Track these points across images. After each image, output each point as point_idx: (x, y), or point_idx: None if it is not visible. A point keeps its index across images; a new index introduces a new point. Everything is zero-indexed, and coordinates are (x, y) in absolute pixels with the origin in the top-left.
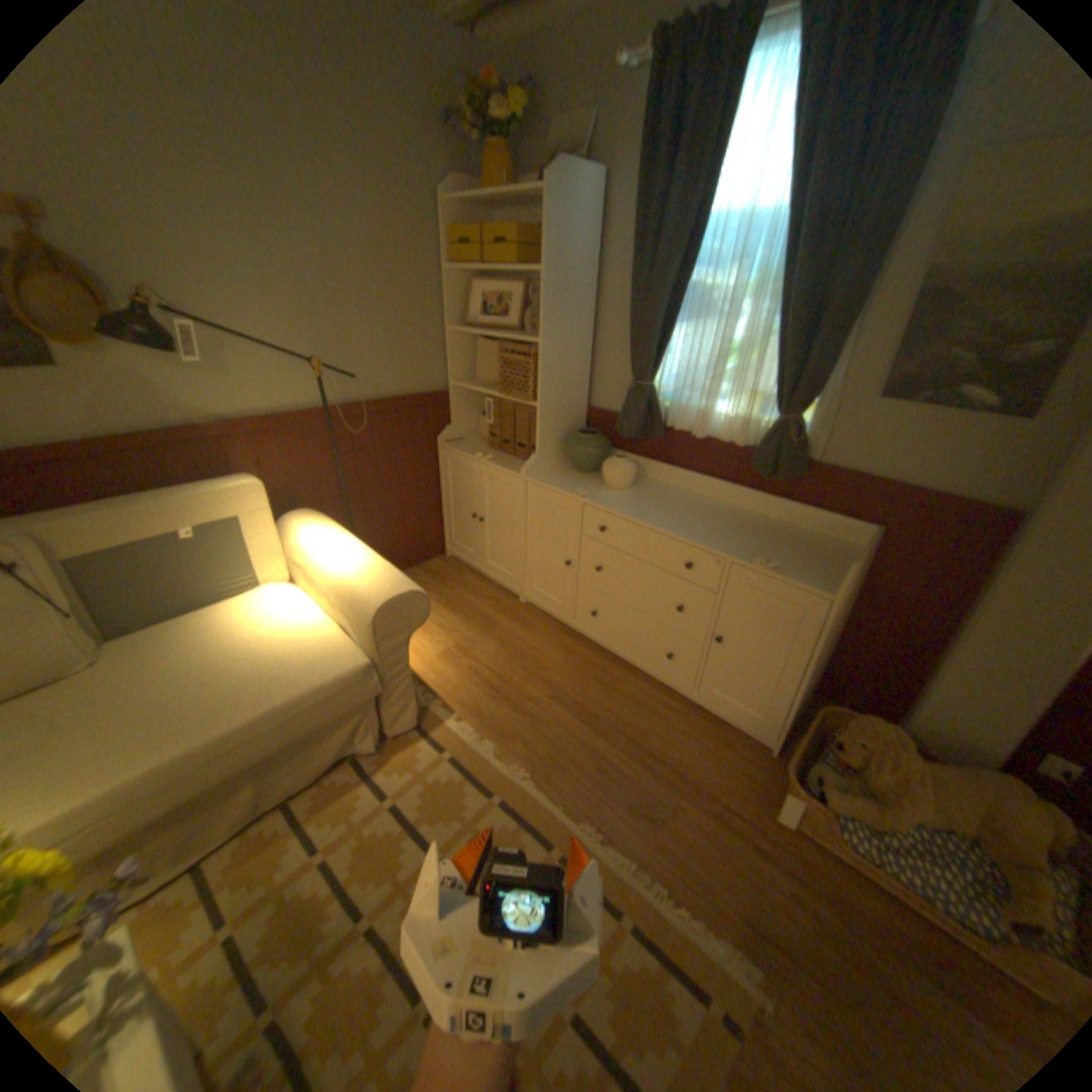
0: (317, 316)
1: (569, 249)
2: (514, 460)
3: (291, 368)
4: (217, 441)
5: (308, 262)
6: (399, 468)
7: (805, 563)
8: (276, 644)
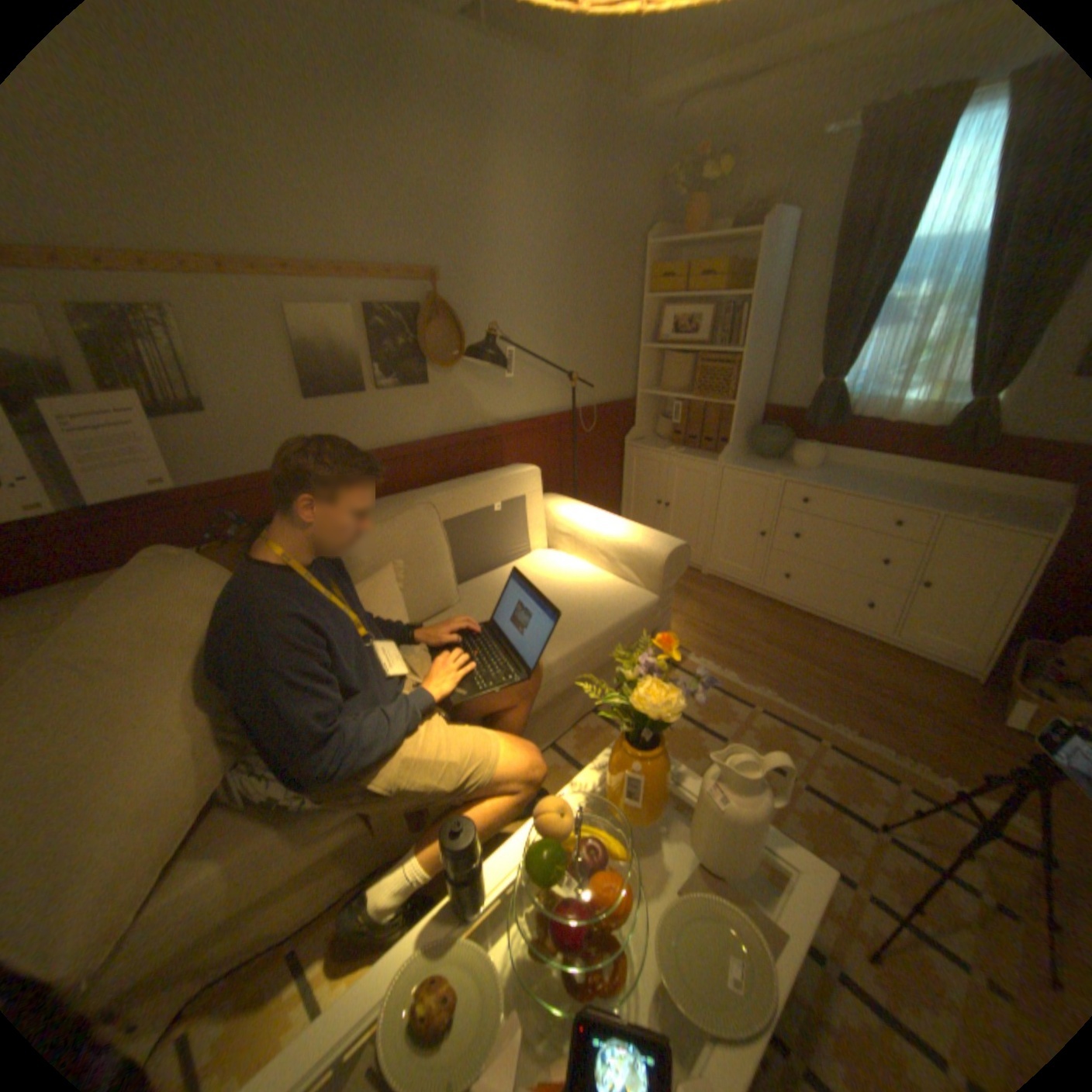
0: (564, 343)
1: (771, 278)
2: (700, 453)
3: (544, 384)
4: (498, 441)
5: (564, 302)
6: (597, 464)
7: (1010, 515)
8: (583, 587)
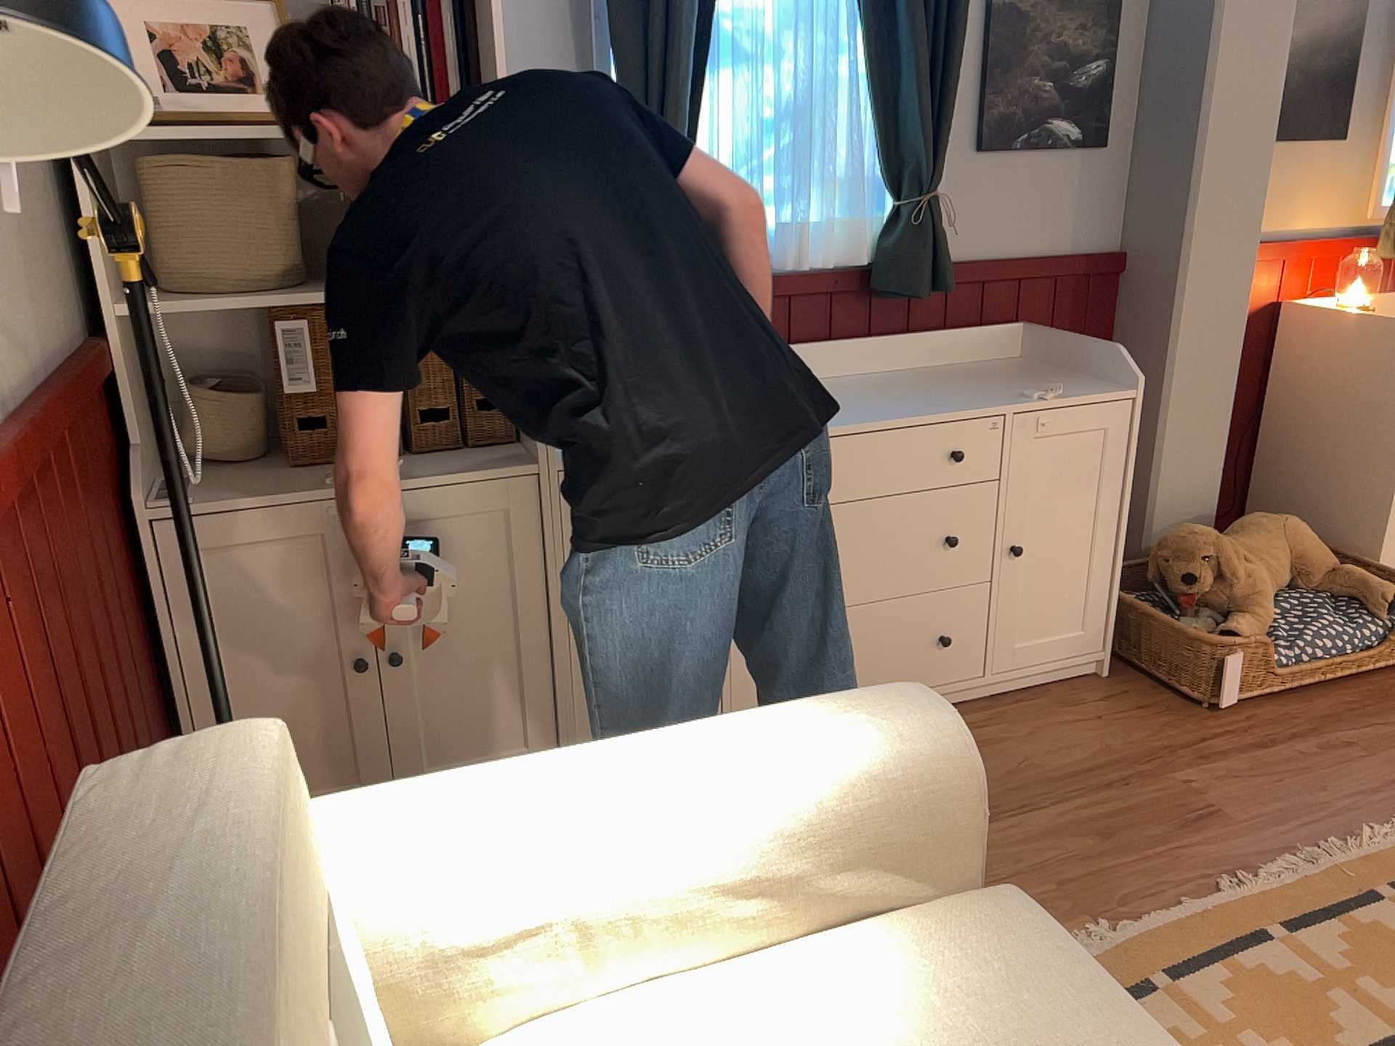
0: None
1: None
2: (426, 458)
3: None
4: None
5: None
6: (108, 628)
7: (1047, 383)
8: None
